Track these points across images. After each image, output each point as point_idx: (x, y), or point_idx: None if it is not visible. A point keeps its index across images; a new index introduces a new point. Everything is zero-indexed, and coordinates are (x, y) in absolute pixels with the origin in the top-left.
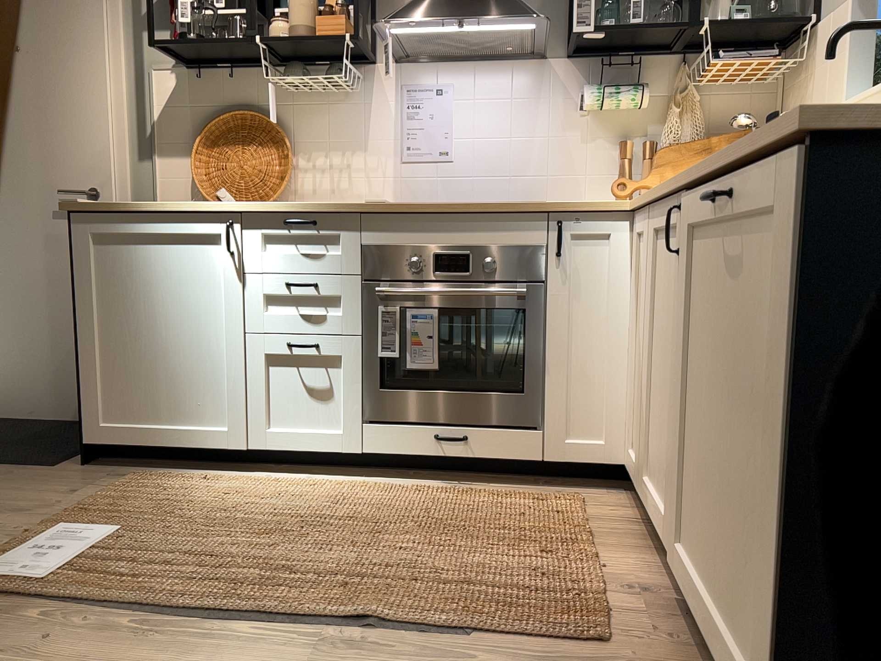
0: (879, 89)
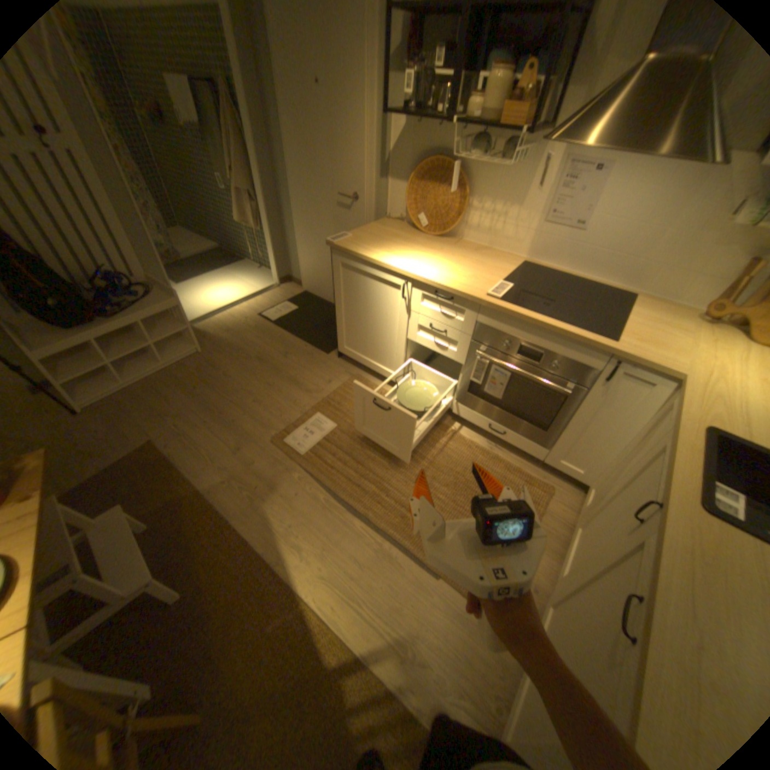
0: None
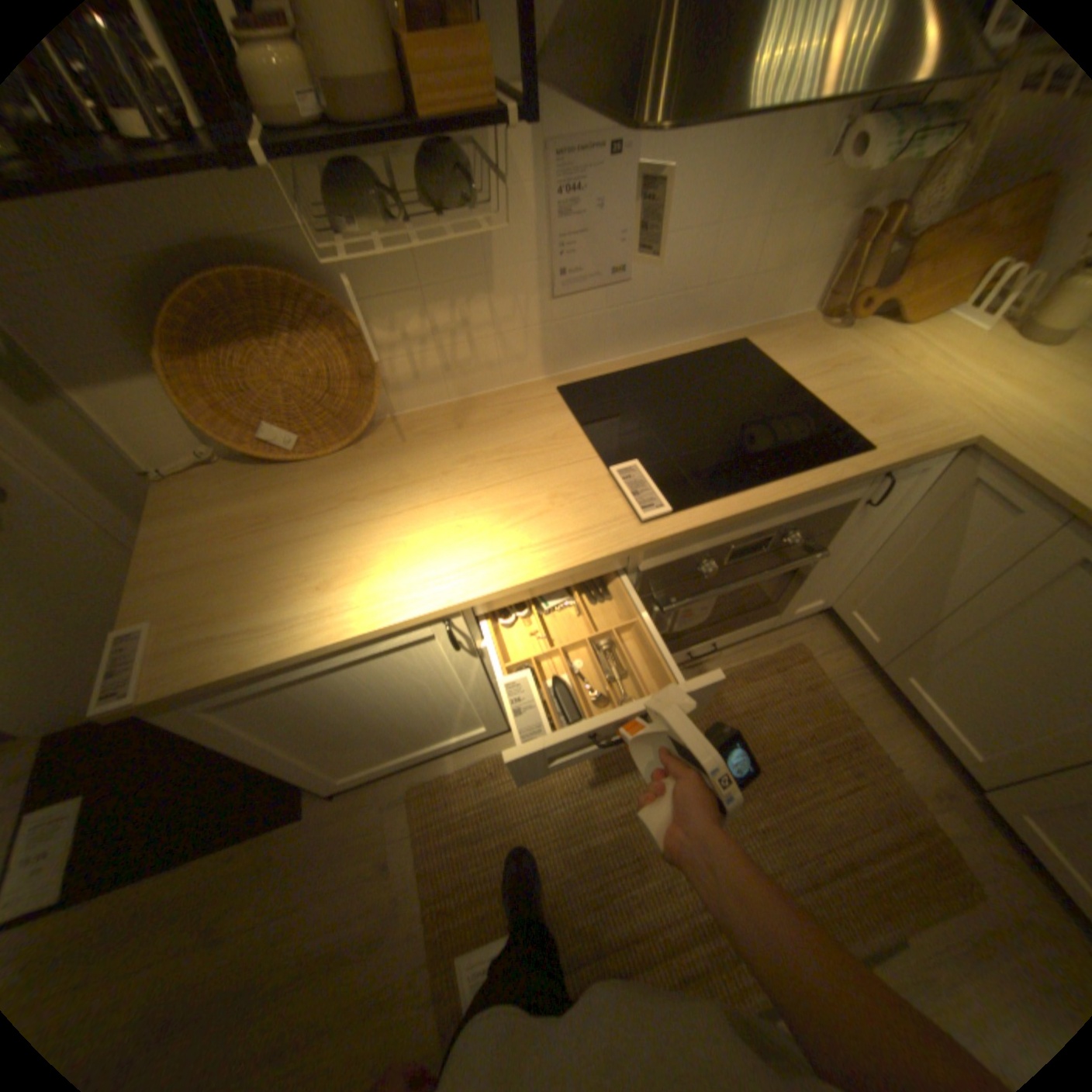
0: None
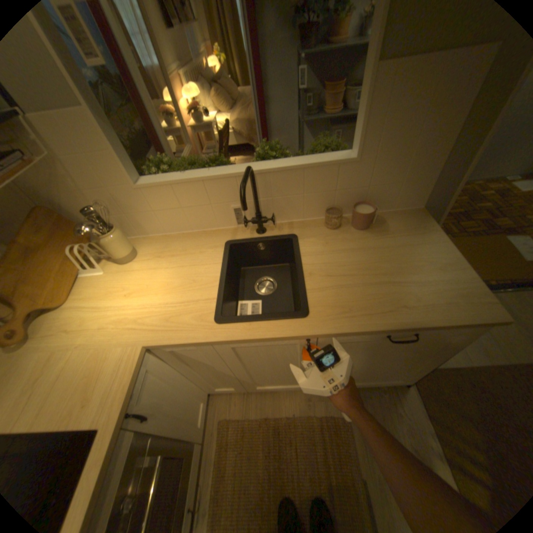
0: (177, 180)
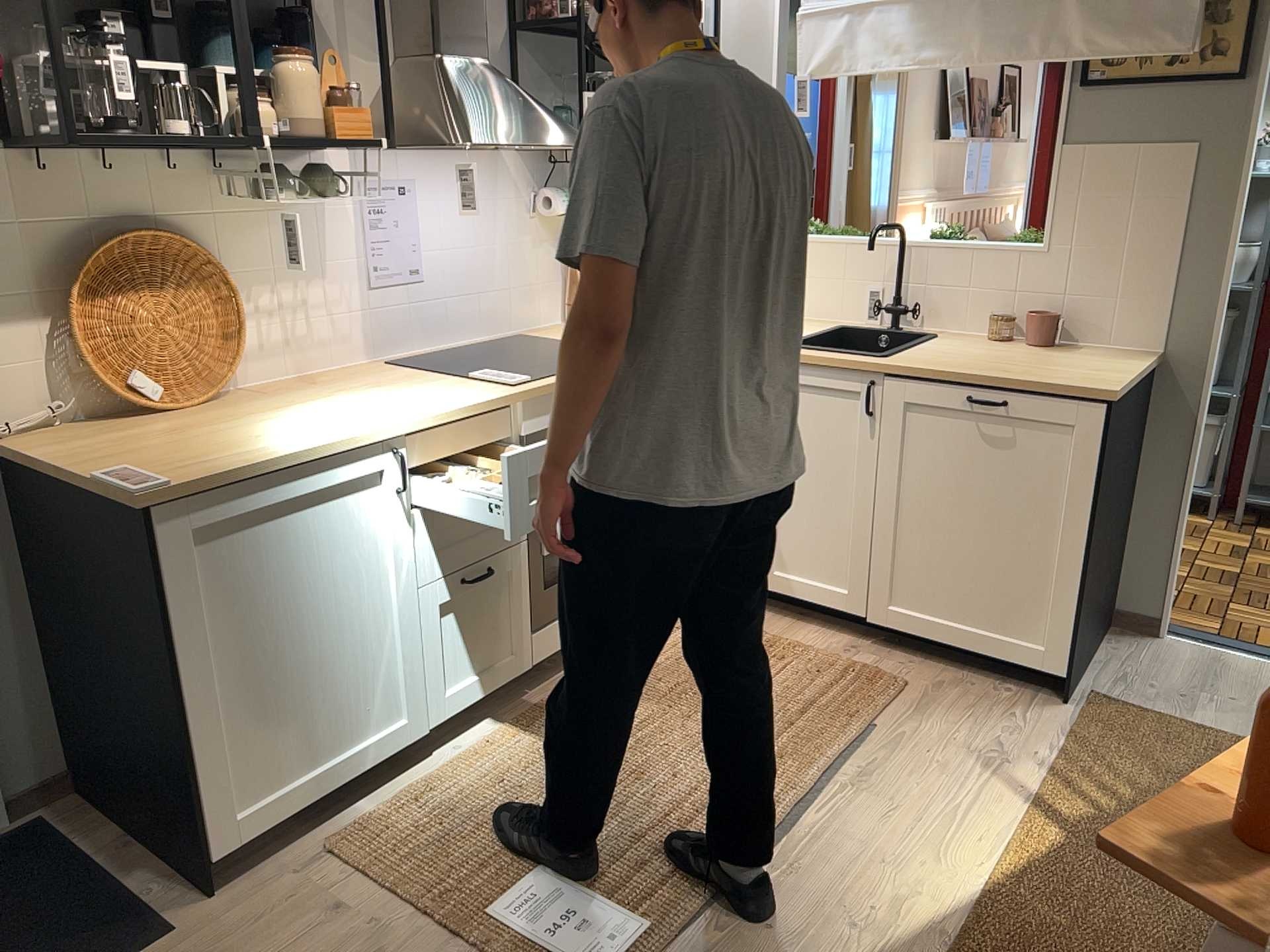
0: (820, 238)
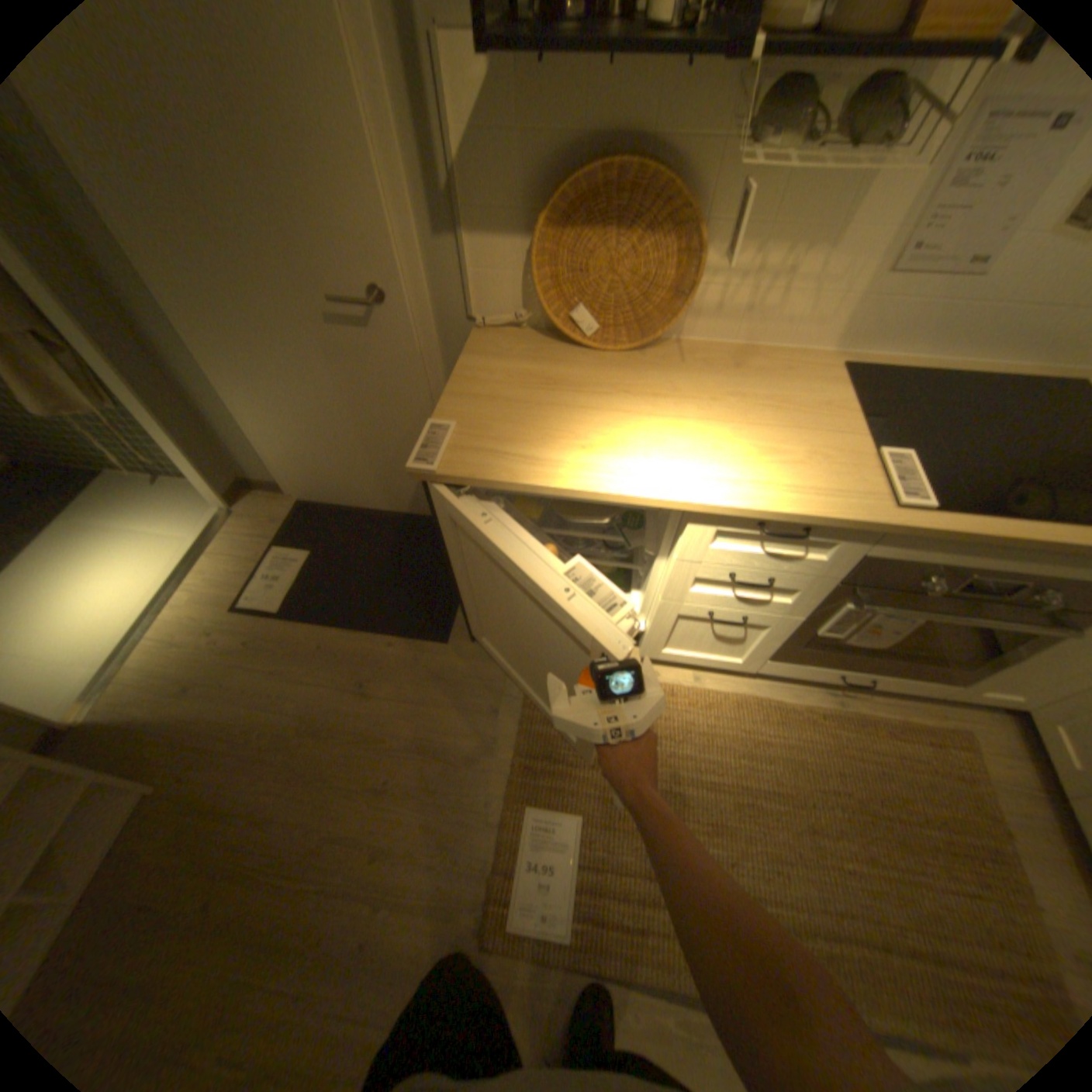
0: None
